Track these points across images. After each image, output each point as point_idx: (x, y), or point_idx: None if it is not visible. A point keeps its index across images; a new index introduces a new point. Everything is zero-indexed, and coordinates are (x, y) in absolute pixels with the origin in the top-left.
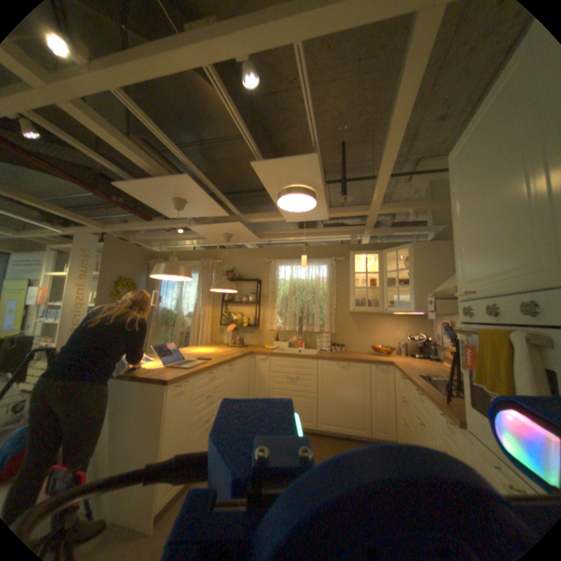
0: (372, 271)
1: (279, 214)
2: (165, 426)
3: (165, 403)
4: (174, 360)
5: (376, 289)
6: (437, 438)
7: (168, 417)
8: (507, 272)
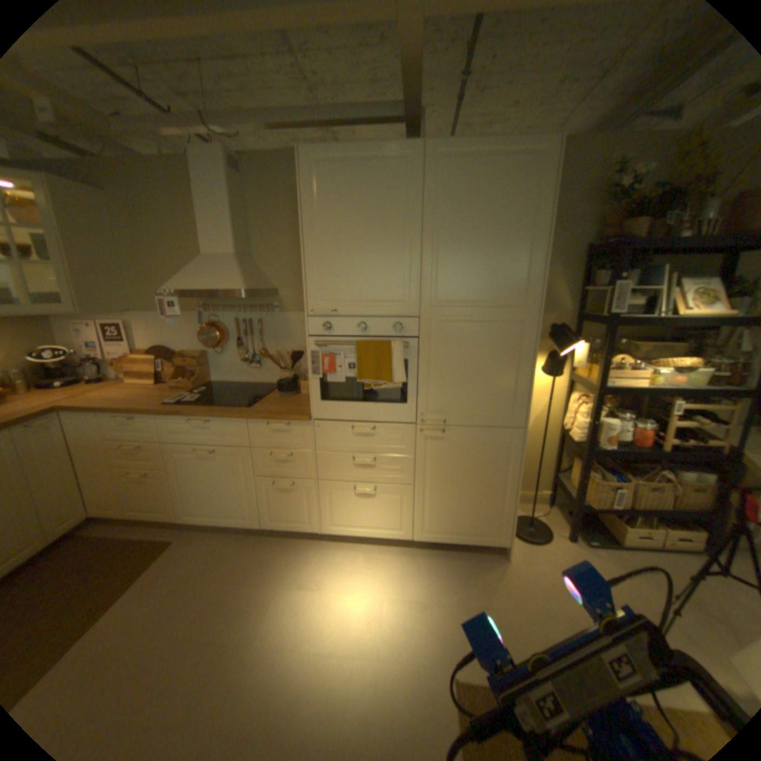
0: None
1: None
2: None
3: None
4: None
5: None
6: (248, 449)
7: None
8: (379, 302)
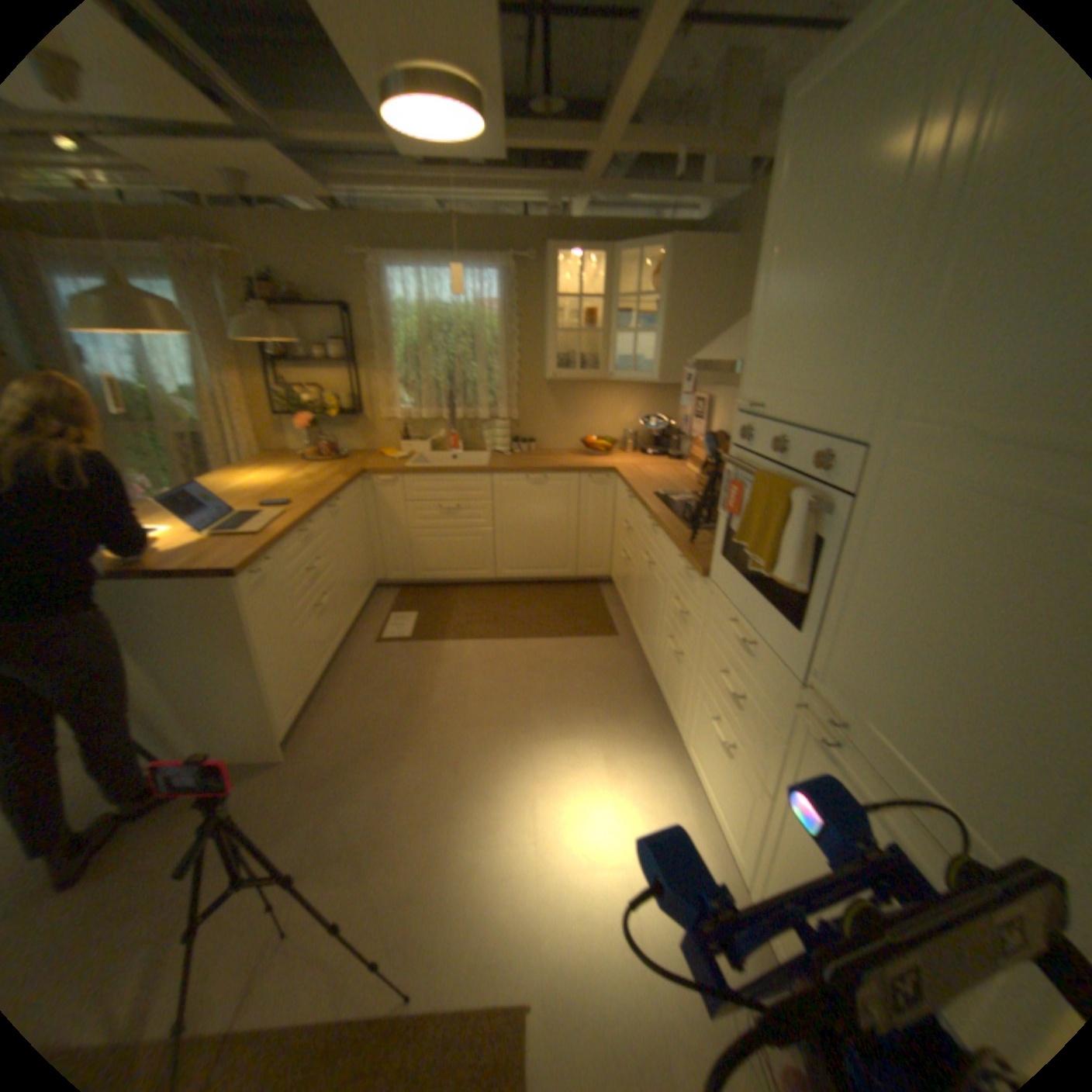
0: (591, 291)
1: (379, 126)
2: (256, 639)
3: (243, 607)
4: (212, 516)
5: (596, 331)
6: (671, 582)
7: (256, 624)
8: (816, 398)
